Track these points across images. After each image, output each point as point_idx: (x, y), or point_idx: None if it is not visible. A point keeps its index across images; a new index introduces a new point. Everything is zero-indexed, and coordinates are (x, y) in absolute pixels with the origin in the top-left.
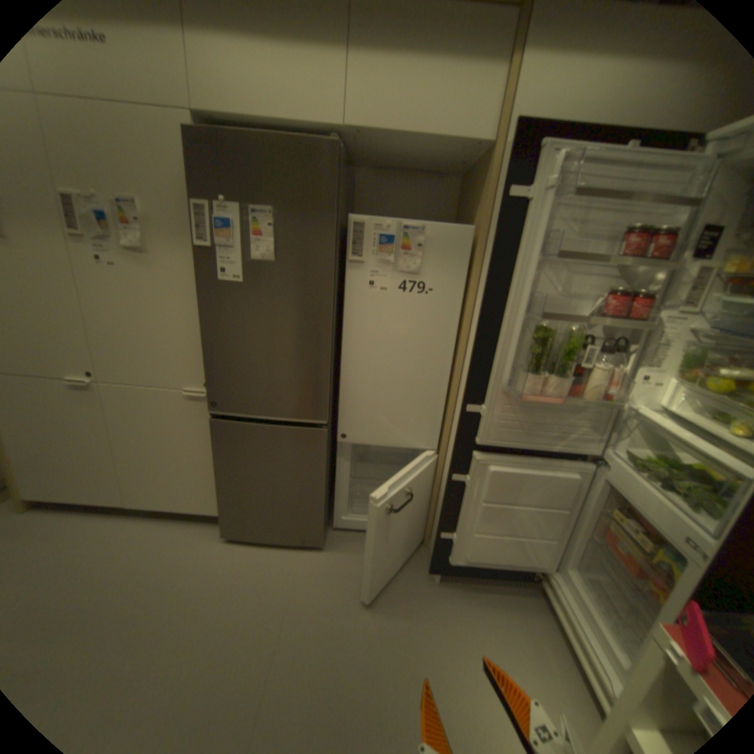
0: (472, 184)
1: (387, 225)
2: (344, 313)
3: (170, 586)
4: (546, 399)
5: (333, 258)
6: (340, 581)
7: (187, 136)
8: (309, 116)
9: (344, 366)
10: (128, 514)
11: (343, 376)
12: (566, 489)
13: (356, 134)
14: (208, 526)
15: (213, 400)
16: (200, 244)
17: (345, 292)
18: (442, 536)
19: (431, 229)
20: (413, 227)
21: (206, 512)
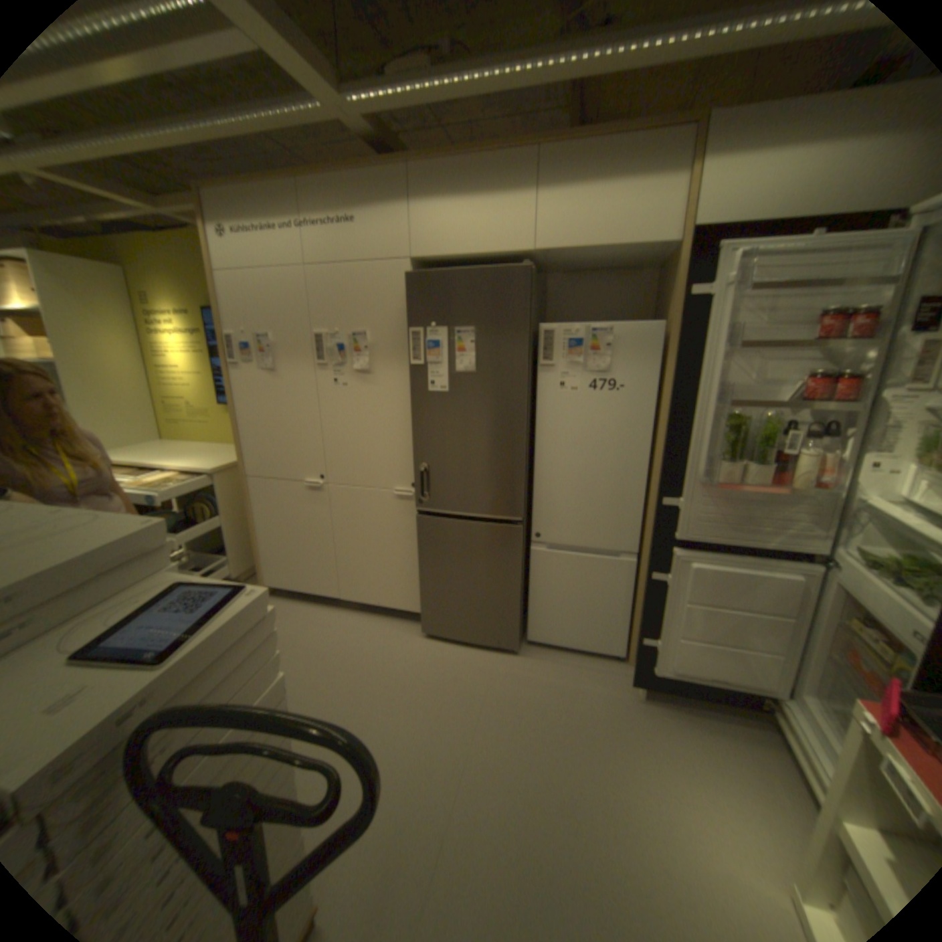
0: (667, 276)
1: (576, 329)
2: (537, 414)
3: (382, 666)
4: (752, 491)
5: (526, 365)
6: (536, 684)
7: (406, 278)
8: (504, 248)
9: (537, 465)
10: (341, 606)
11: (536, 474)
12: (787, 592)
13: (545, 254)
14: (409, 623)
15: (420, 497)
16: (414, 363)
17: (537, 394)
18: (645, 642)
19: (620, 329)
20: (601, 329)
21: (408, 608)
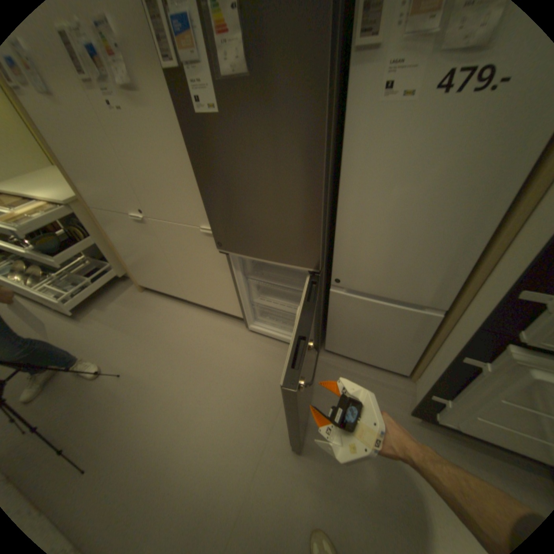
0: None
1: None
2: (346, 139)
3: (211, 362)
4: None
5: (327, 48)
6: (326, 392)
7: None
8: None
9: (341, 210)
10: (192, 303)
11: (340, 221)
12: None
13: None
14: (237, 322)
15: (218, 240)
16: (167, 66)
17: (349, 106)
18: (435, 398)
19: None
20: None
21: (234, 314)
